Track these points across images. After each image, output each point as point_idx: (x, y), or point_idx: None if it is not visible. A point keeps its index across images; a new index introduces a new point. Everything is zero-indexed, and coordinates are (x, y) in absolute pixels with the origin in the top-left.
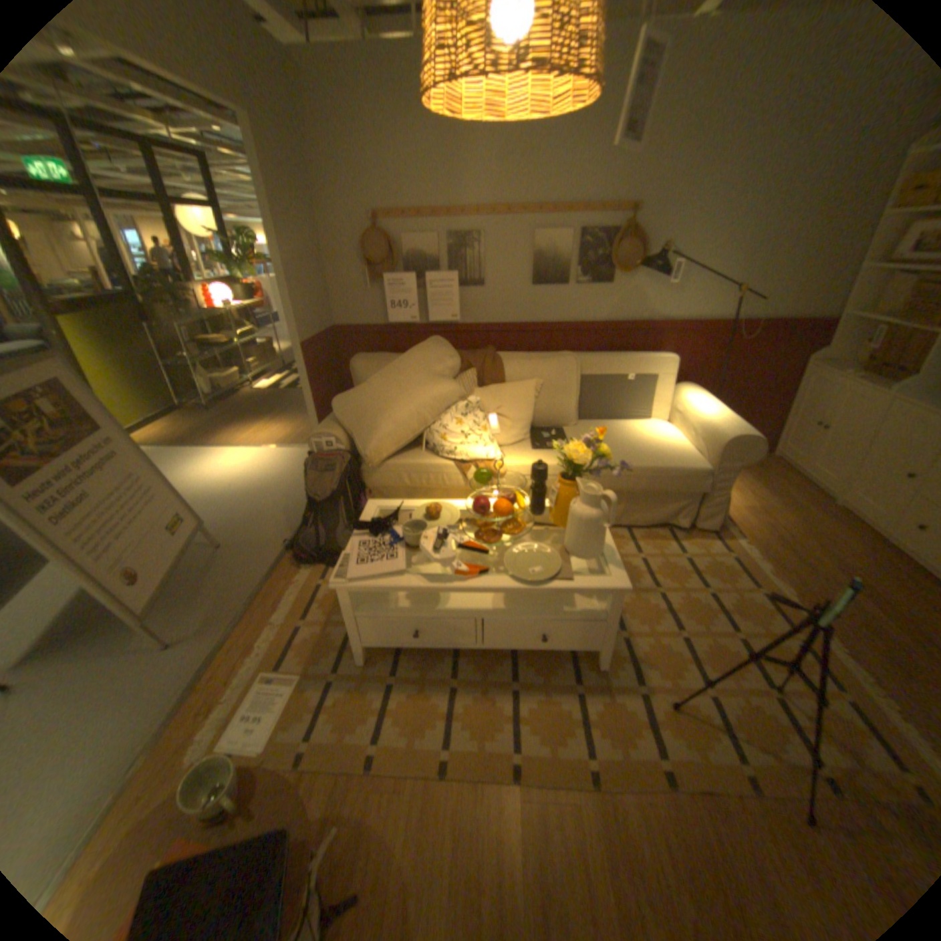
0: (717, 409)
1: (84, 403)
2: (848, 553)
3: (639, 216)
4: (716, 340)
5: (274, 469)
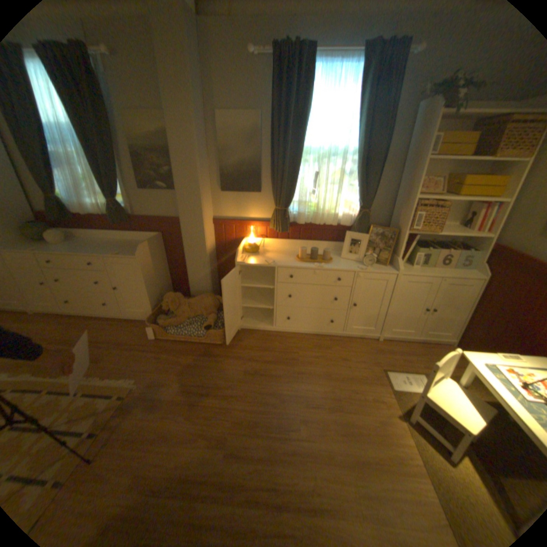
0: None
1: None
2: (48, 334)
3: None
4: None
5: None
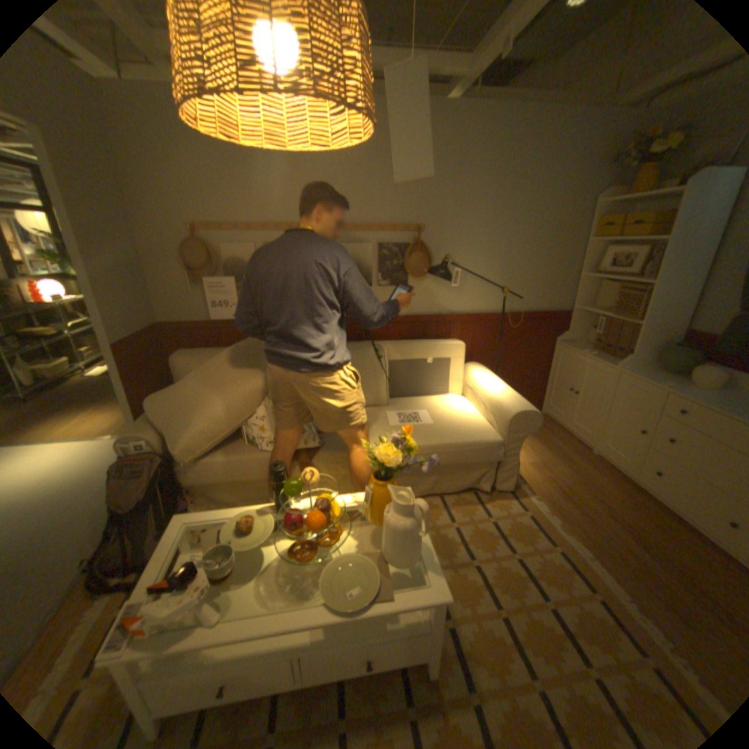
0: (499, 386)
1: None
2: (612, 499)
3: (423, 235)
4: (490, 327)
5: (92, 466)
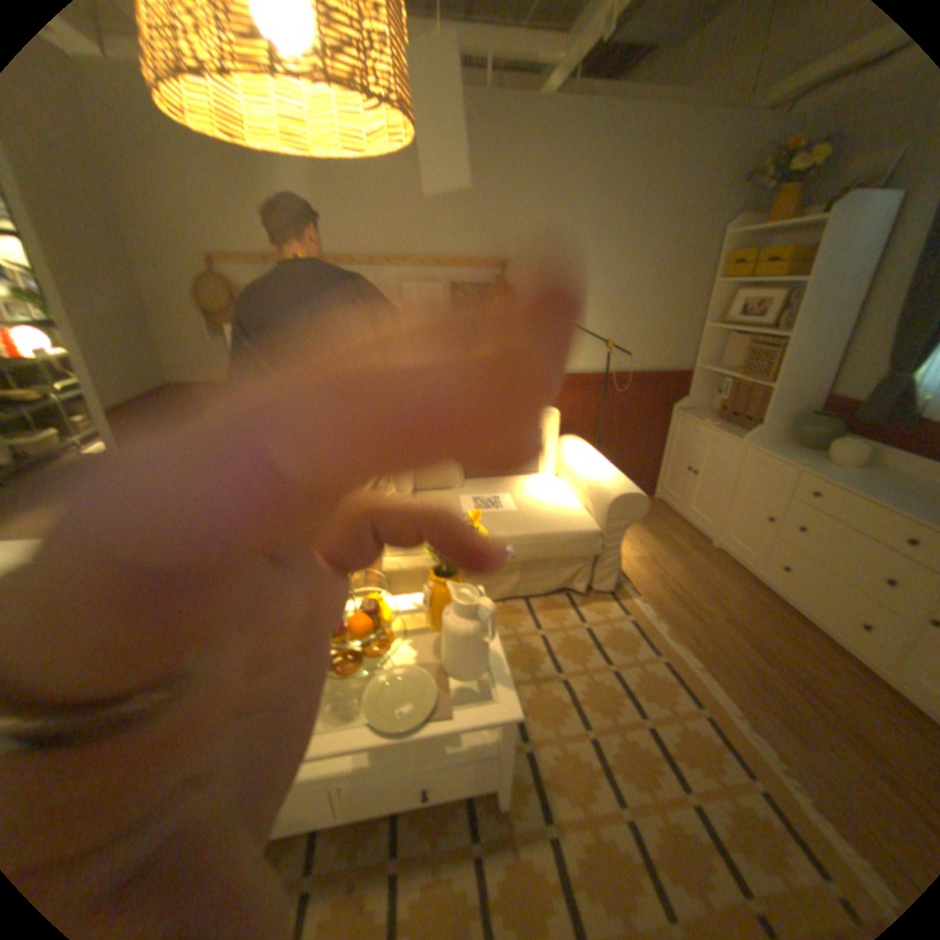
0: (599, 464)
1: None
2: (731, 599)
3: (506, 272)
4: (592, 391)
5: None
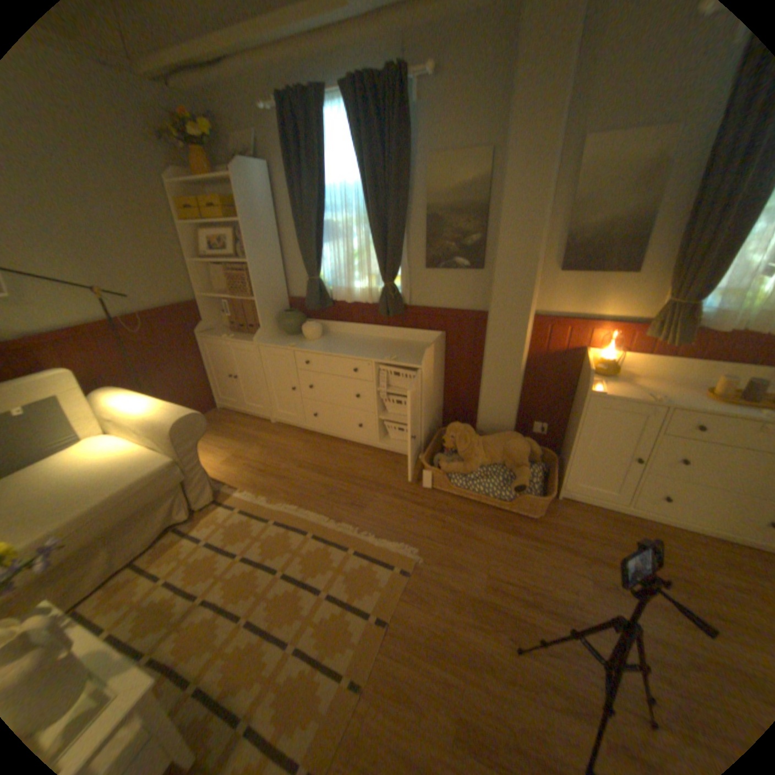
0: (143, 404)
1: None
2: (295, 452)
3: None
4: (103, 339)
5: None
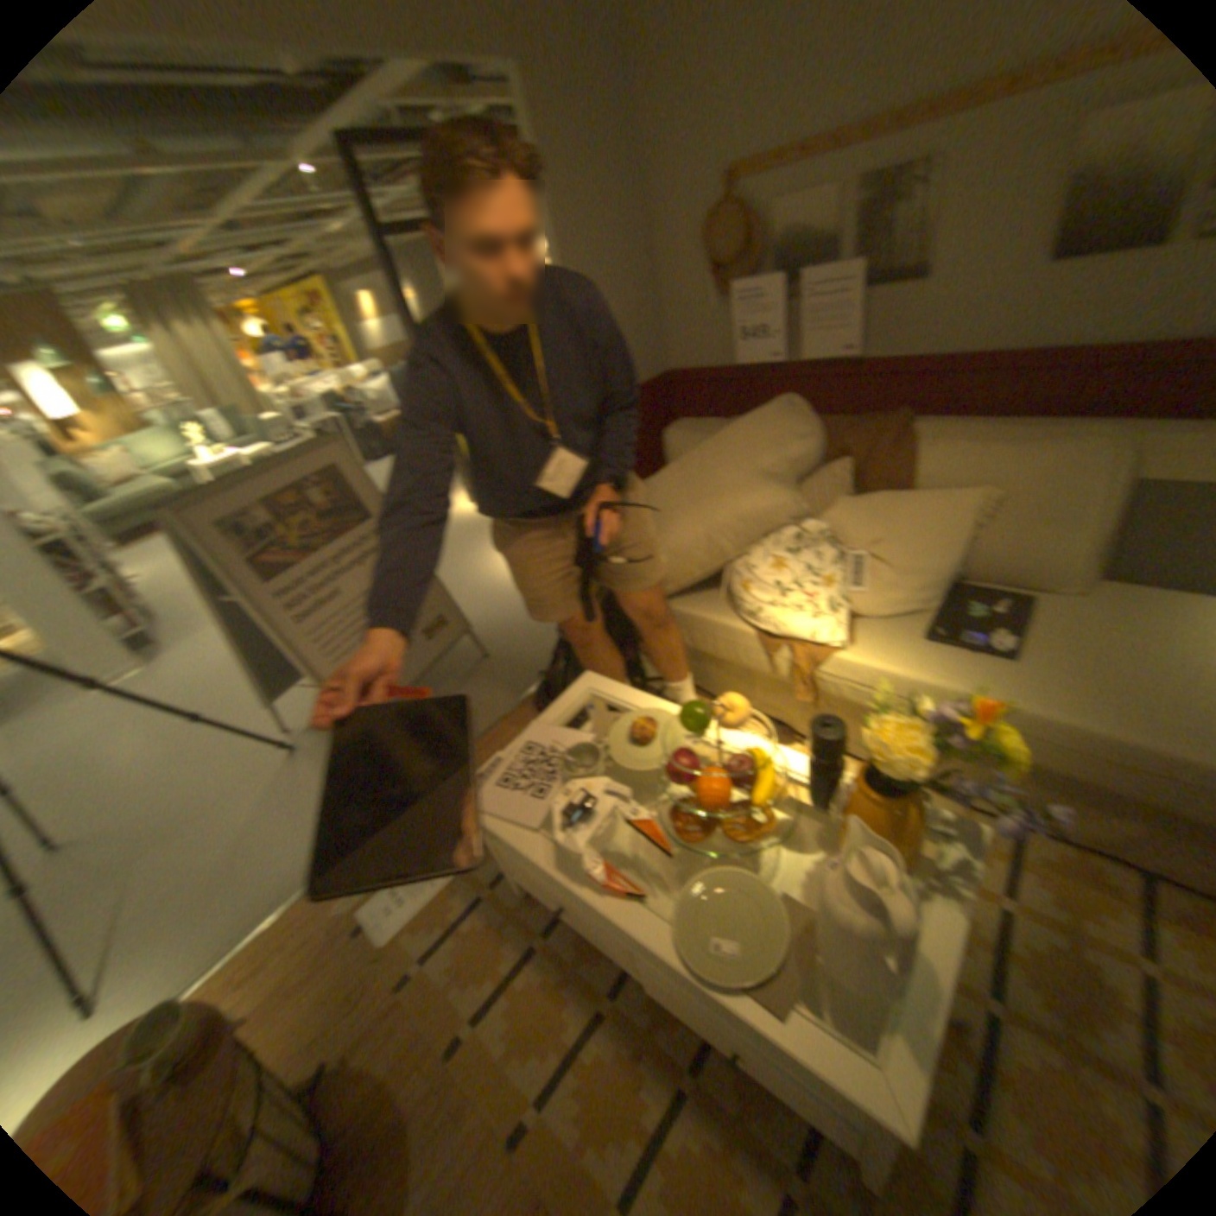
0: None
1: (357, 489)
2: None
3: None
4: None
5: None
